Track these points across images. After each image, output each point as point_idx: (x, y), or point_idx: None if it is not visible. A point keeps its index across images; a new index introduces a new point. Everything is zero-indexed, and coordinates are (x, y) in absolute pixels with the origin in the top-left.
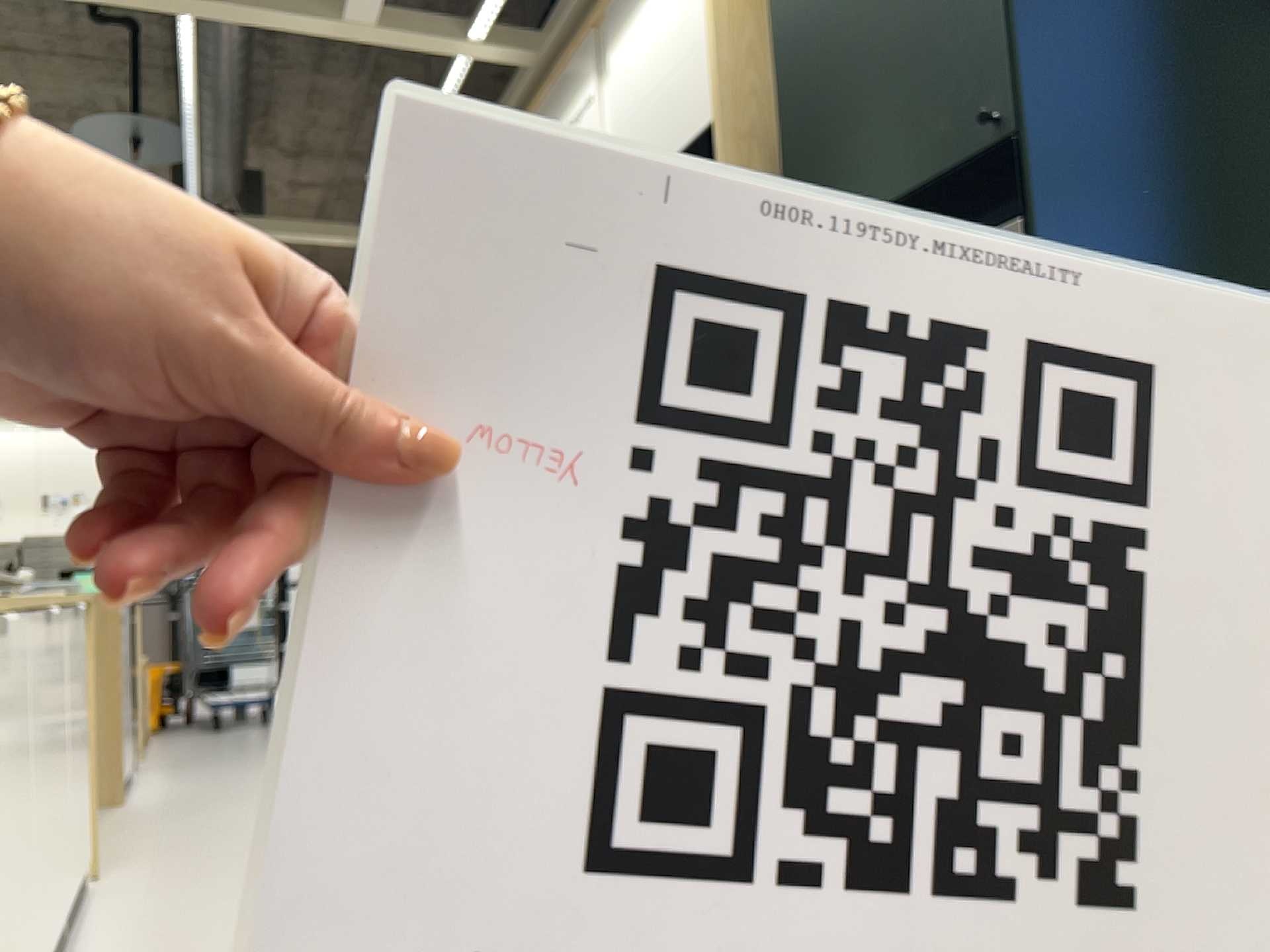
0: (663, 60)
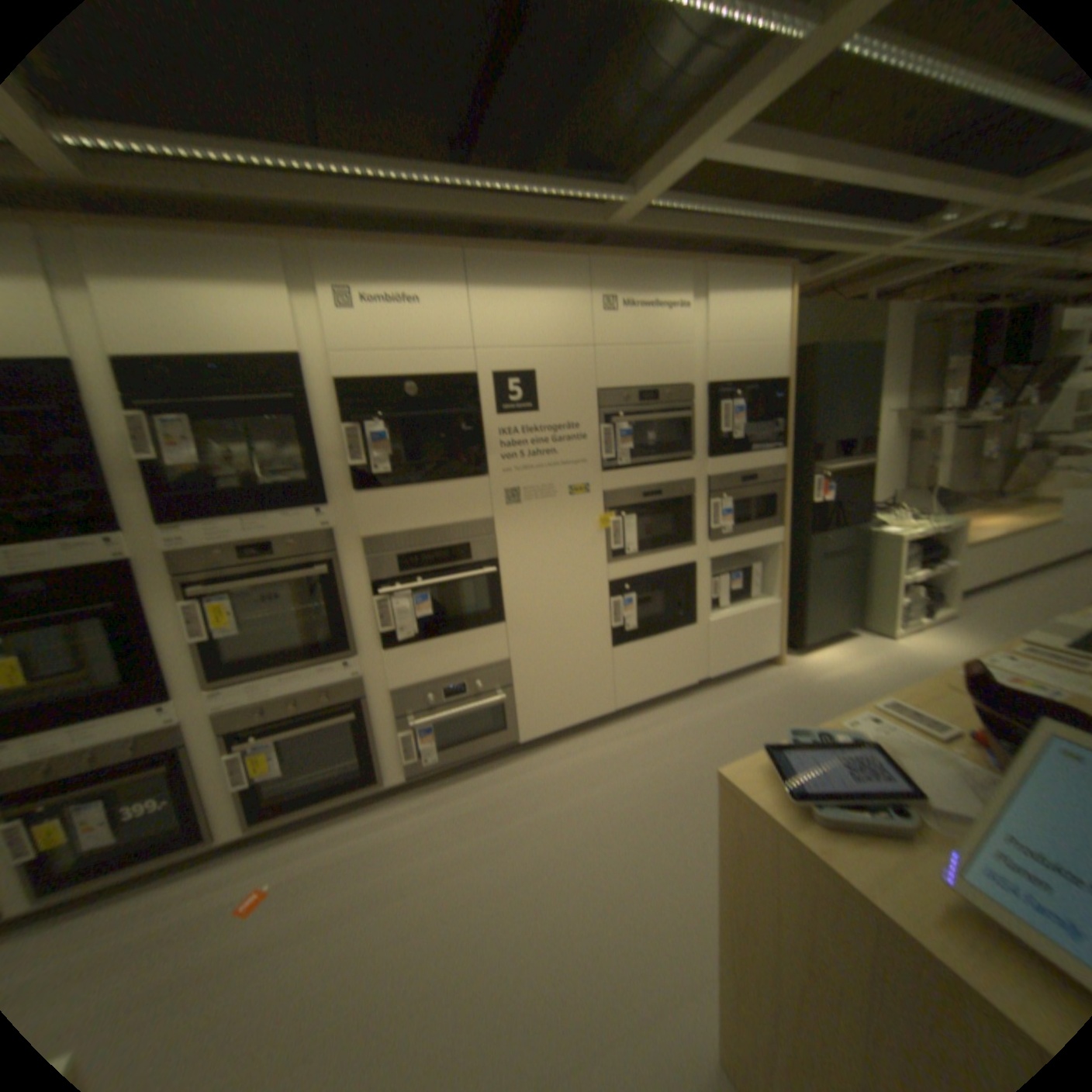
0: (754, 329)
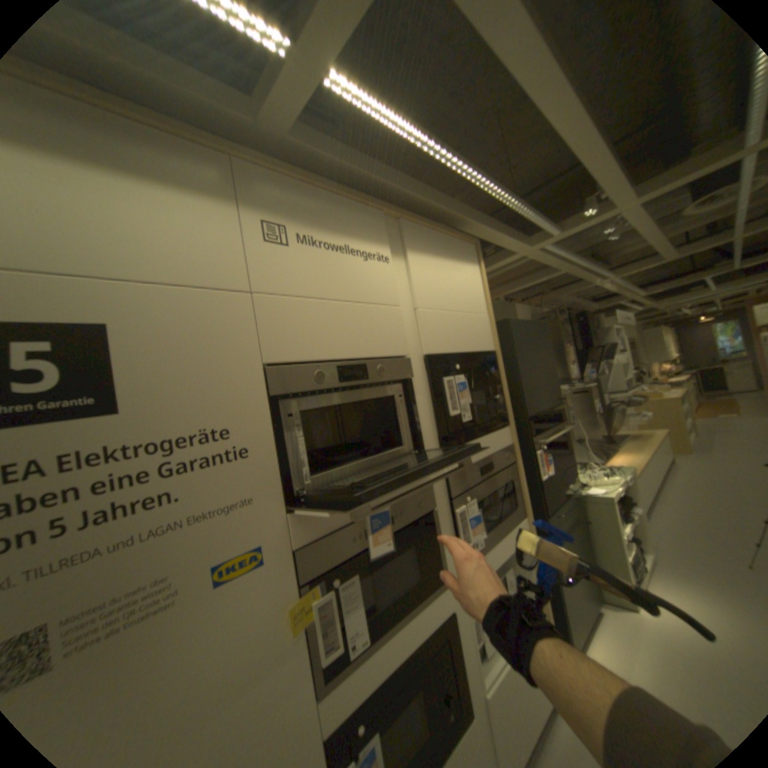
0: (458, 298)
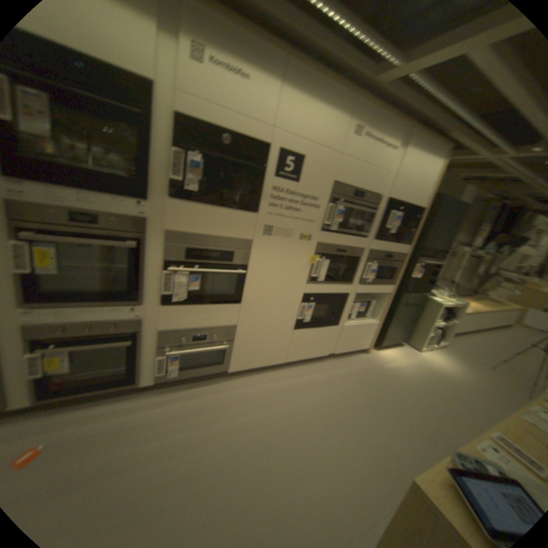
0: (422, 176)
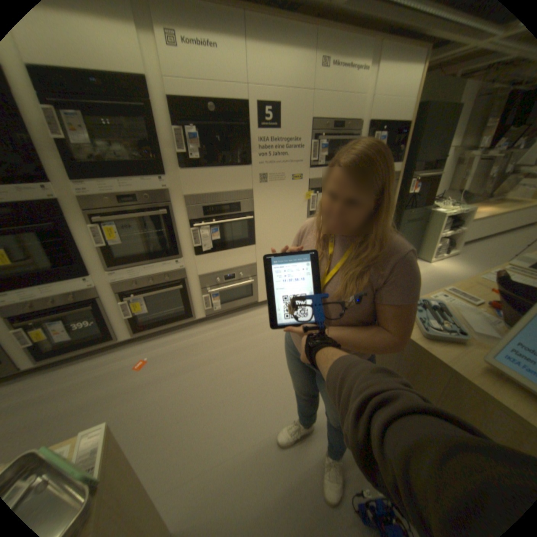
0: (400, 89)
